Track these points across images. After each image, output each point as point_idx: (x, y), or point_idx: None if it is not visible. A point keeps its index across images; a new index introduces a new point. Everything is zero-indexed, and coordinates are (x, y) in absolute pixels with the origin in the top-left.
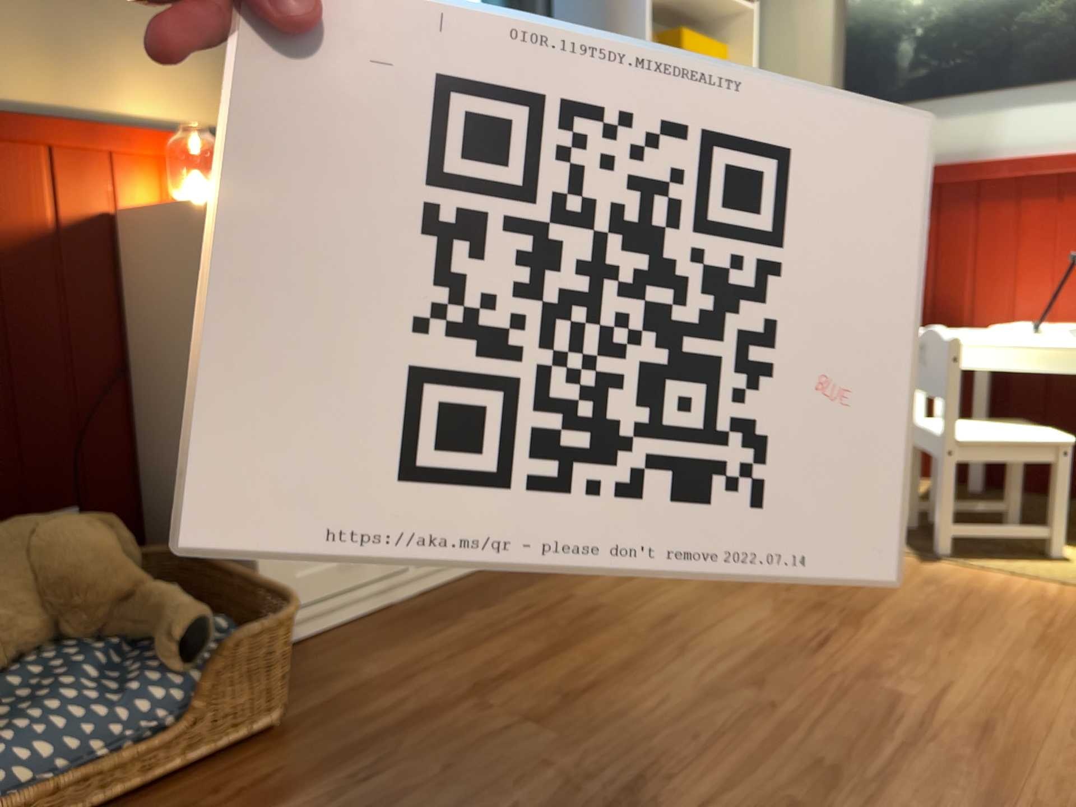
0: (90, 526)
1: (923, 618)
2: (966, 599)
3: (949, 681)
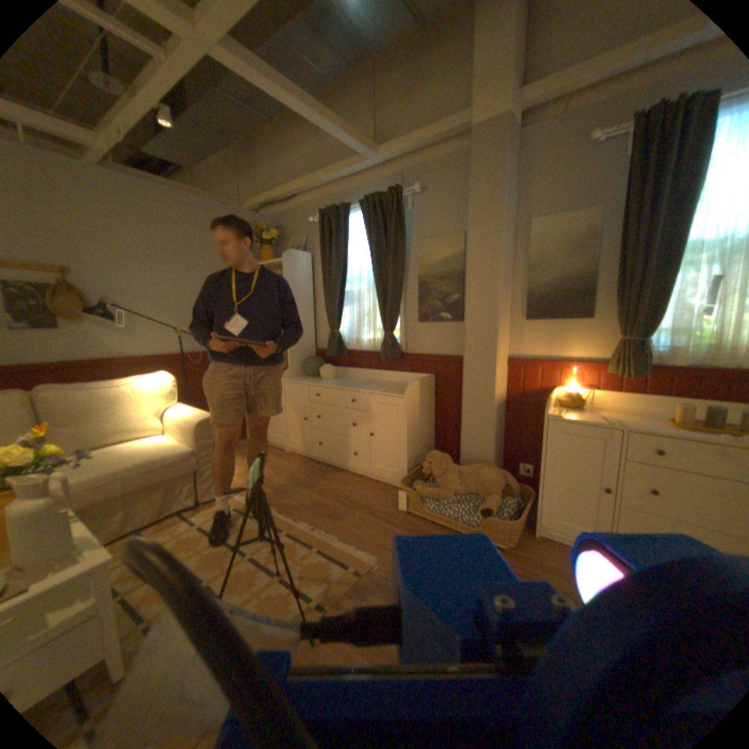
0: (496, 474)
1: None
2: None
3: None
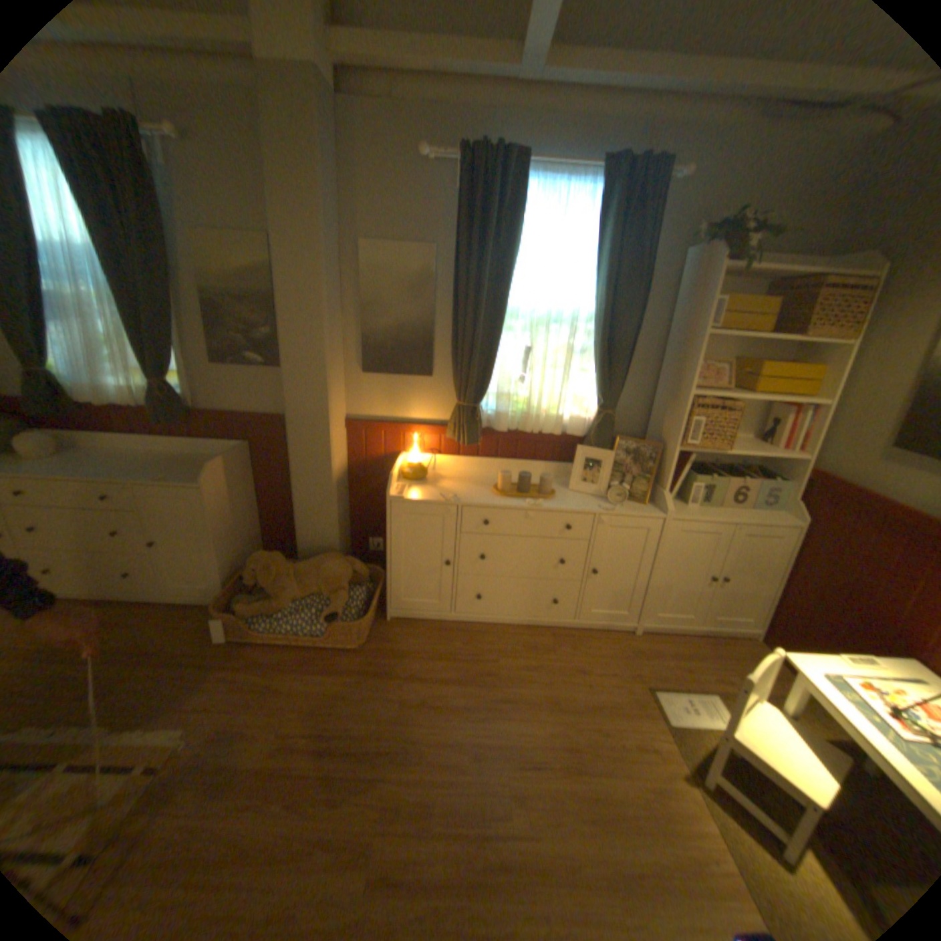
0: (340, 567)
1: (606, 805)
2: (653, 821)
3: (543, 839)
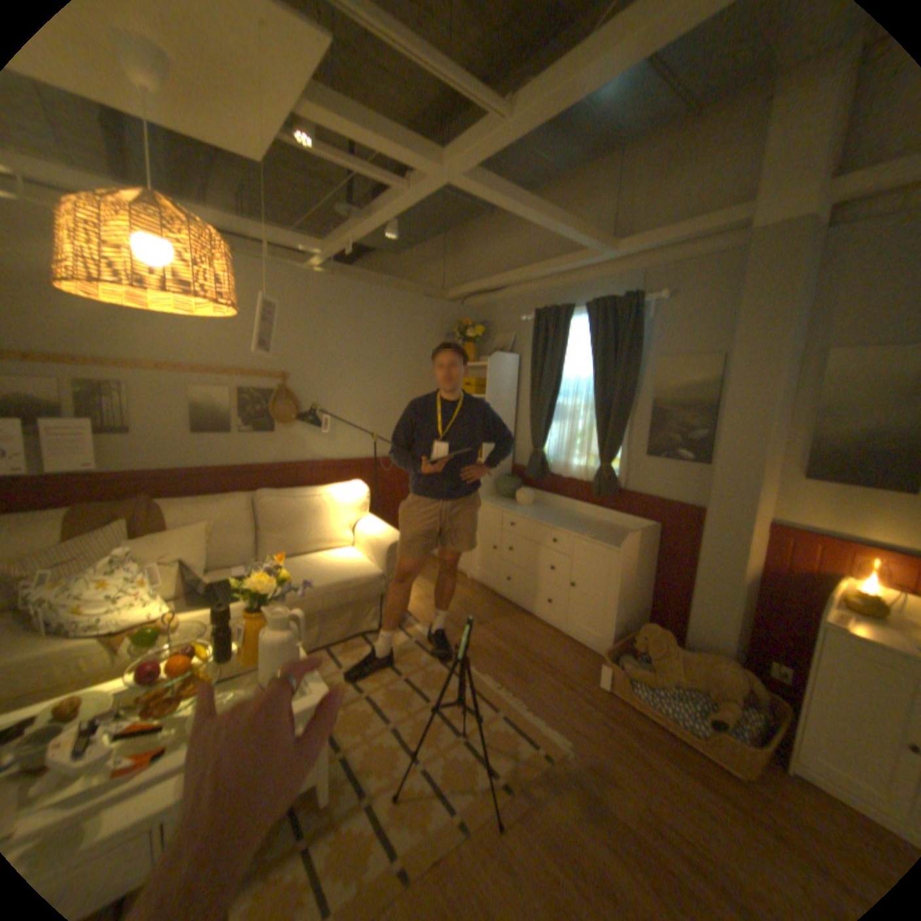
0: (737, 676)
1: None
2: None
3: None
